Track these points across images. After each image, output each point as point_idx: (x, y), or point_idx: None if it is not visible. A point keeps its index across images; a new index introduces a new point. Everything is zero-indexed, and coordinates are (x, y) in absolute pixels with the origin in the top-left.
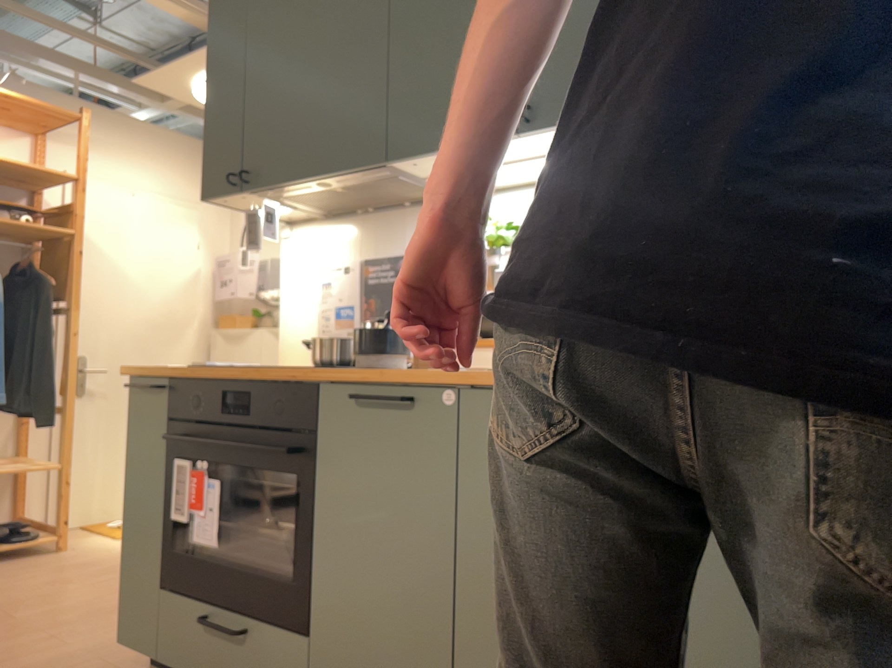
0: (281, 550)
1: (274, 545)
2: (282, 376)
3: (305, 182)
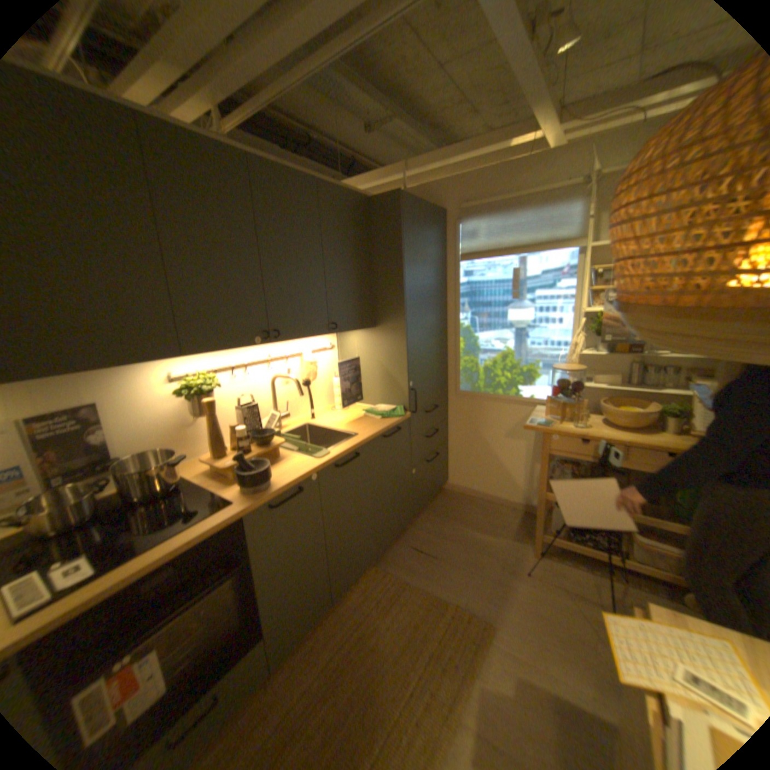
0: (206, 637)
1: (205, 638)
2: (203, 533)
3: (58, 376)
